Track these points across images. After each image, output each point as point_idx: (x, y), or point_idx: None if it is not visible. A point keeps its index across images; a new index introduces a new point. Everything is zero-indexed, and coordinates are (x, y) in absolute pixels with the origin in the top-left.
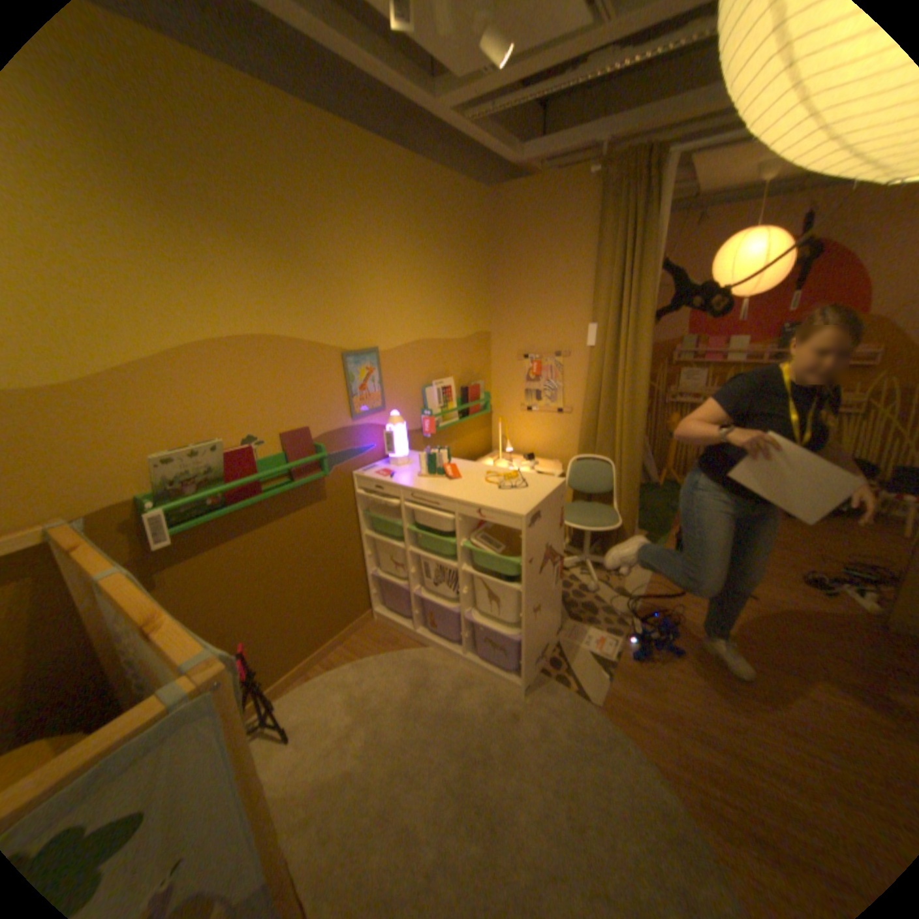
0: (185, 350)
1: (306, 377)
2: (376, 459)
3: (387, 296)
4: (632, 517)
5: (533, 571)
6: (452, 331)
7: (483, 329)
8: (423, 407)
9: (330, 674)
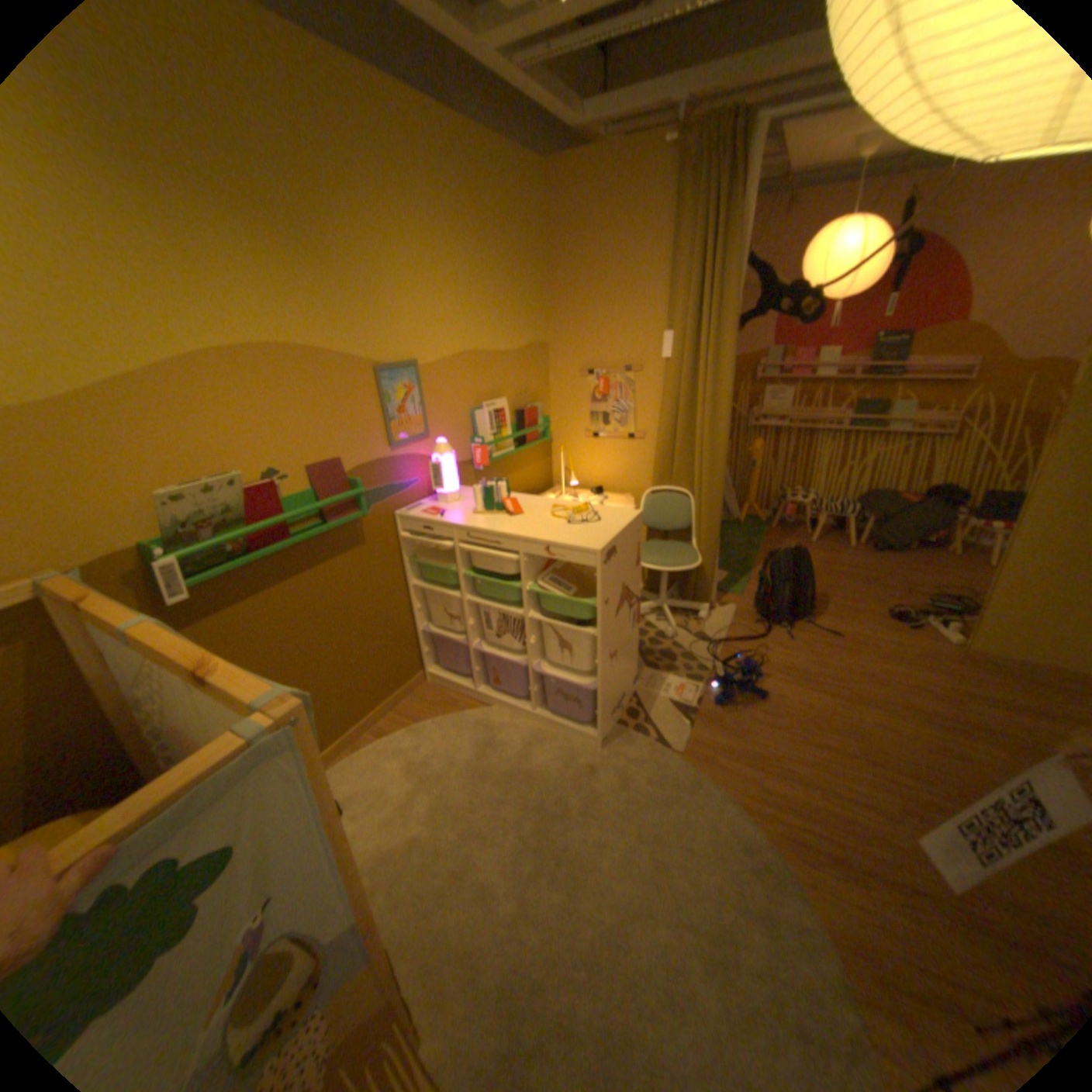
0: (183, 360)
1: (332, 396)
2: (420, 497)
3: (424, 295)
4: (711, 554)
5: (609, 612)
6: (503, 341)
7: (539, 339)
8: (473, 434)
9: (382, 741)
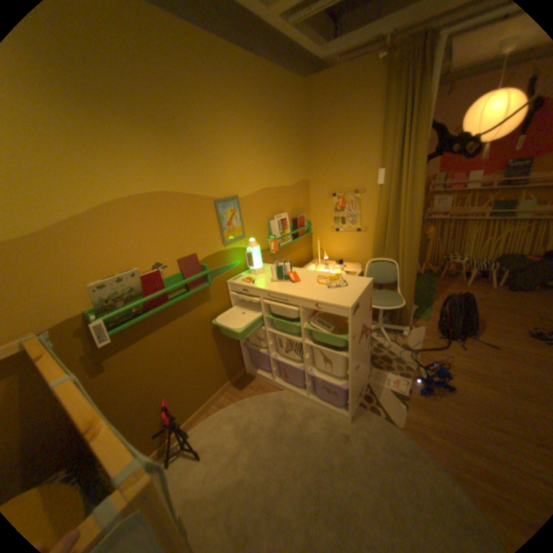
0: (107, 206)
1: (191, 219)
2: (241, 271)
3: (241, 159)
4: (411, 298)
5: (356, 343)
6: (285, 181)
7: (304, 178)
8: (269, 233)
9: (222, 411)
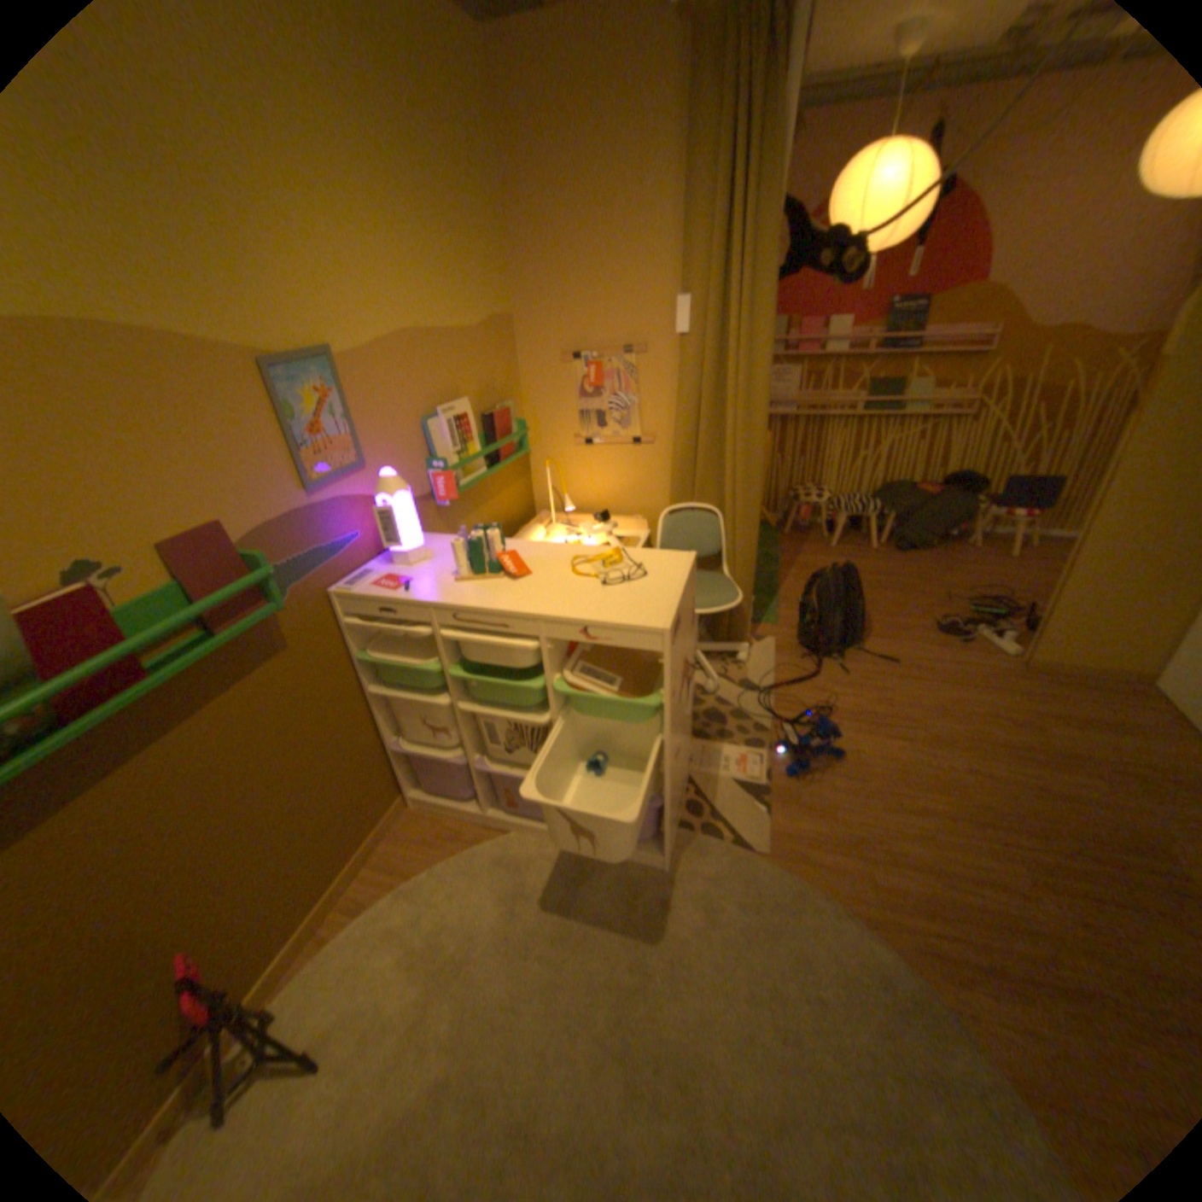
0: None
1: (187, 414)
2: (366, 559)
3: (327, 235)
4: (749, 583)
5: (675, 704)
6: (455, 314)
7: (502, 311)
8: (429, 454)
9: (361, 922)
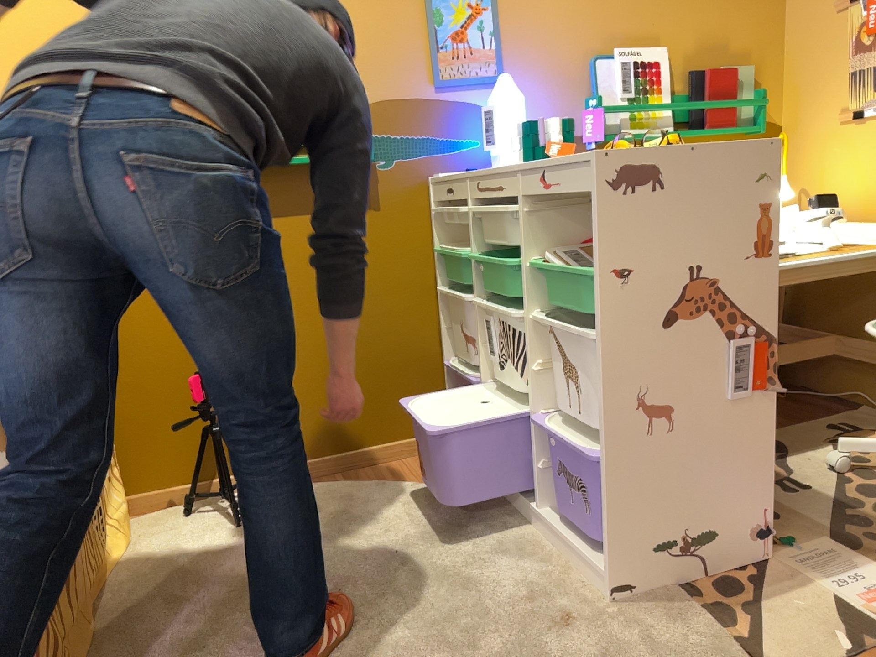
0: None
1: (358, 4)
2: (478, 167)
3: None
4: None
5: (636, 303)
6: None
7: None
8: (592, 94)
9: (344, 483)
